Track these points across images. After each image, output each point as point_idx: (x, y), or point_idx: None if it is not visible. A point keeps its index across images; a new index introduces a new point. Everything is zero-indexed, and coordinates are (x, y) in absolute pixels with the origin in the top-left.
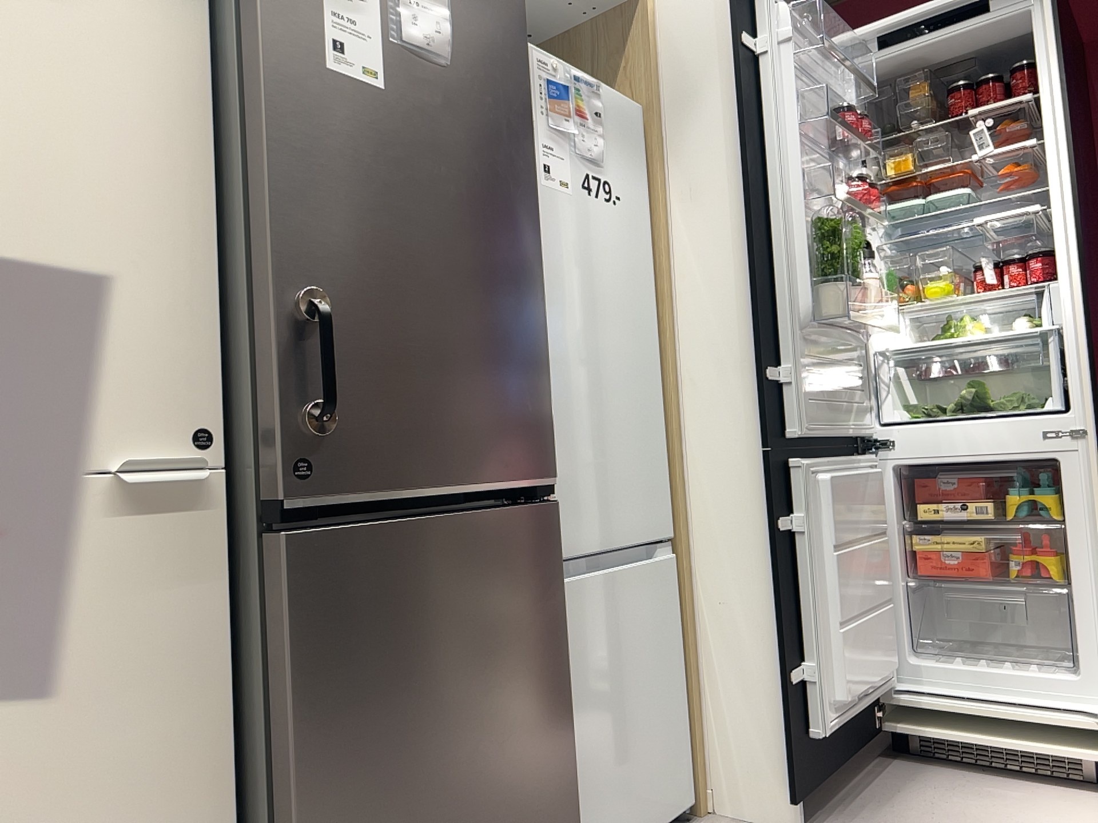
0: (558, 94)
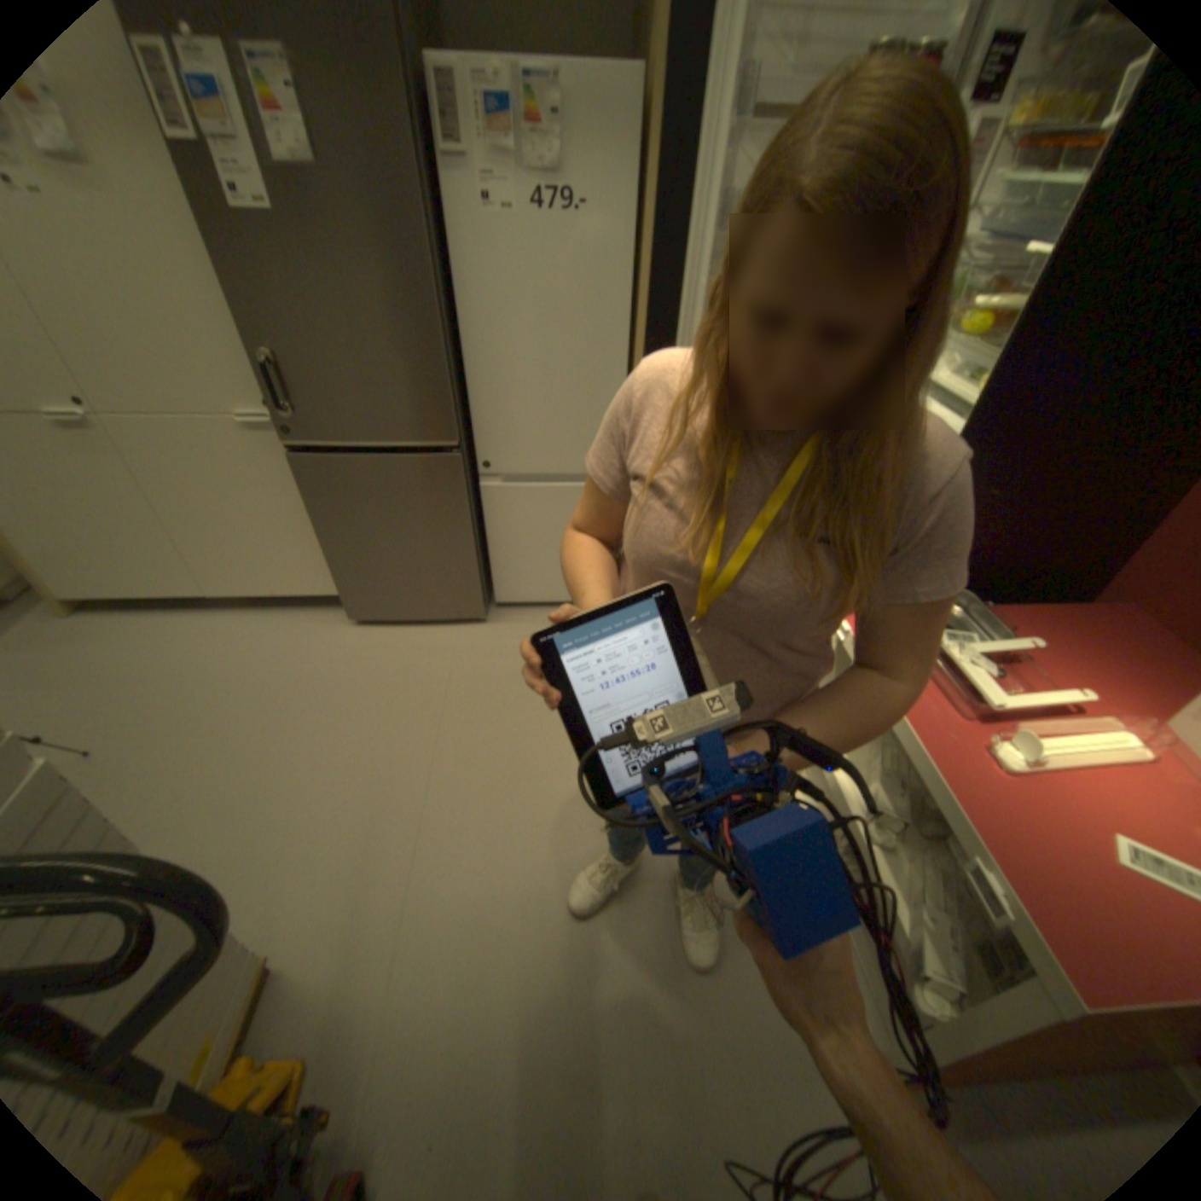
0: (495, 110)
